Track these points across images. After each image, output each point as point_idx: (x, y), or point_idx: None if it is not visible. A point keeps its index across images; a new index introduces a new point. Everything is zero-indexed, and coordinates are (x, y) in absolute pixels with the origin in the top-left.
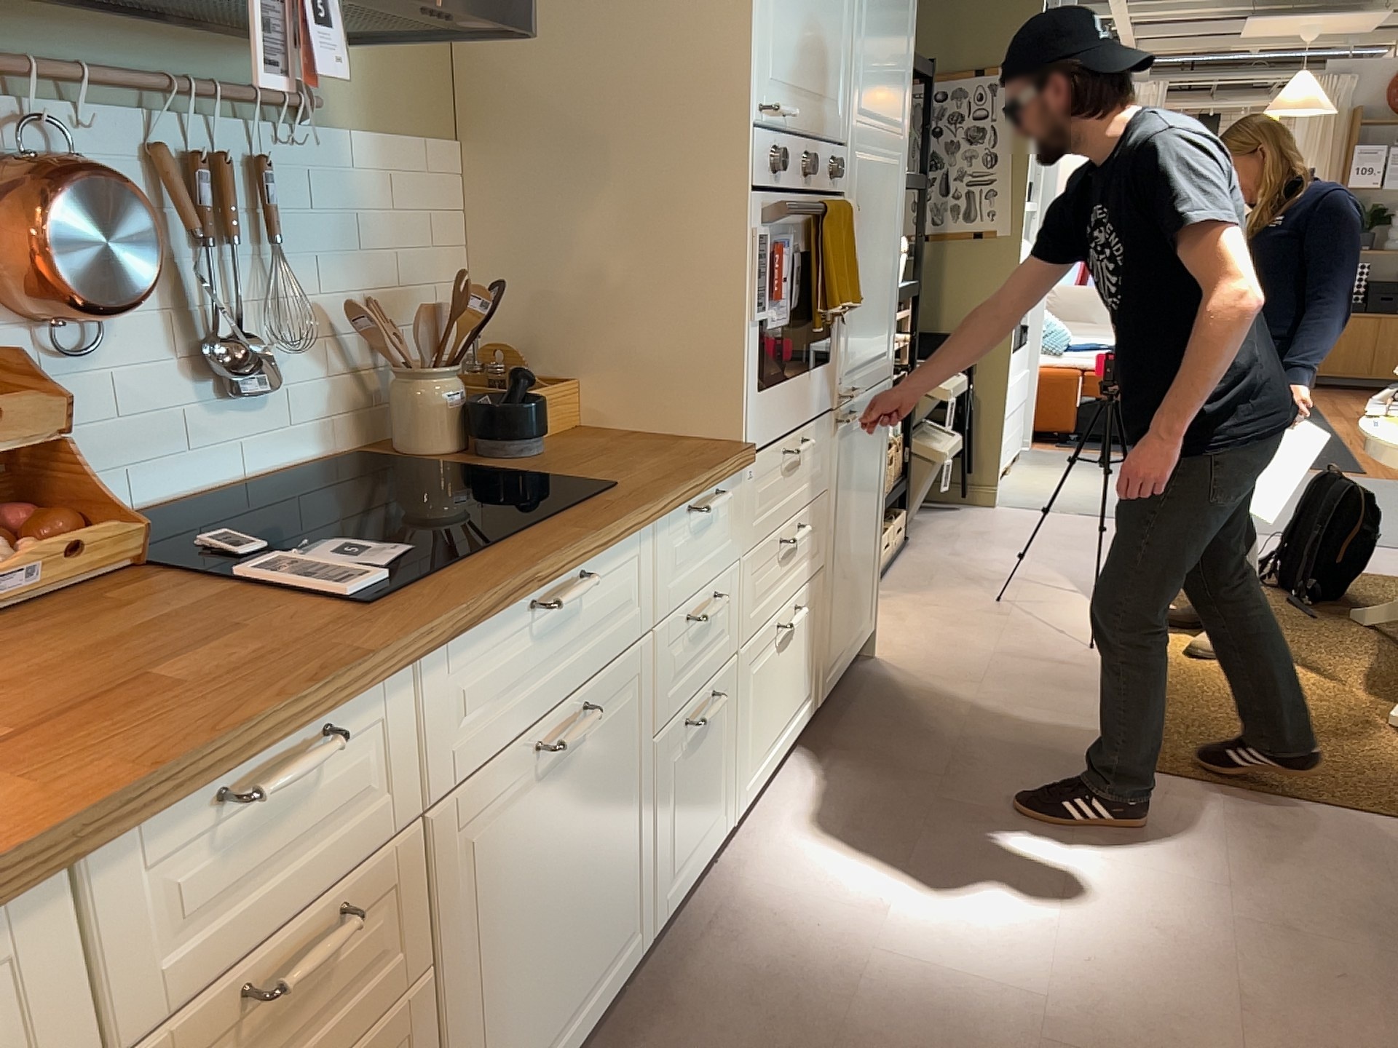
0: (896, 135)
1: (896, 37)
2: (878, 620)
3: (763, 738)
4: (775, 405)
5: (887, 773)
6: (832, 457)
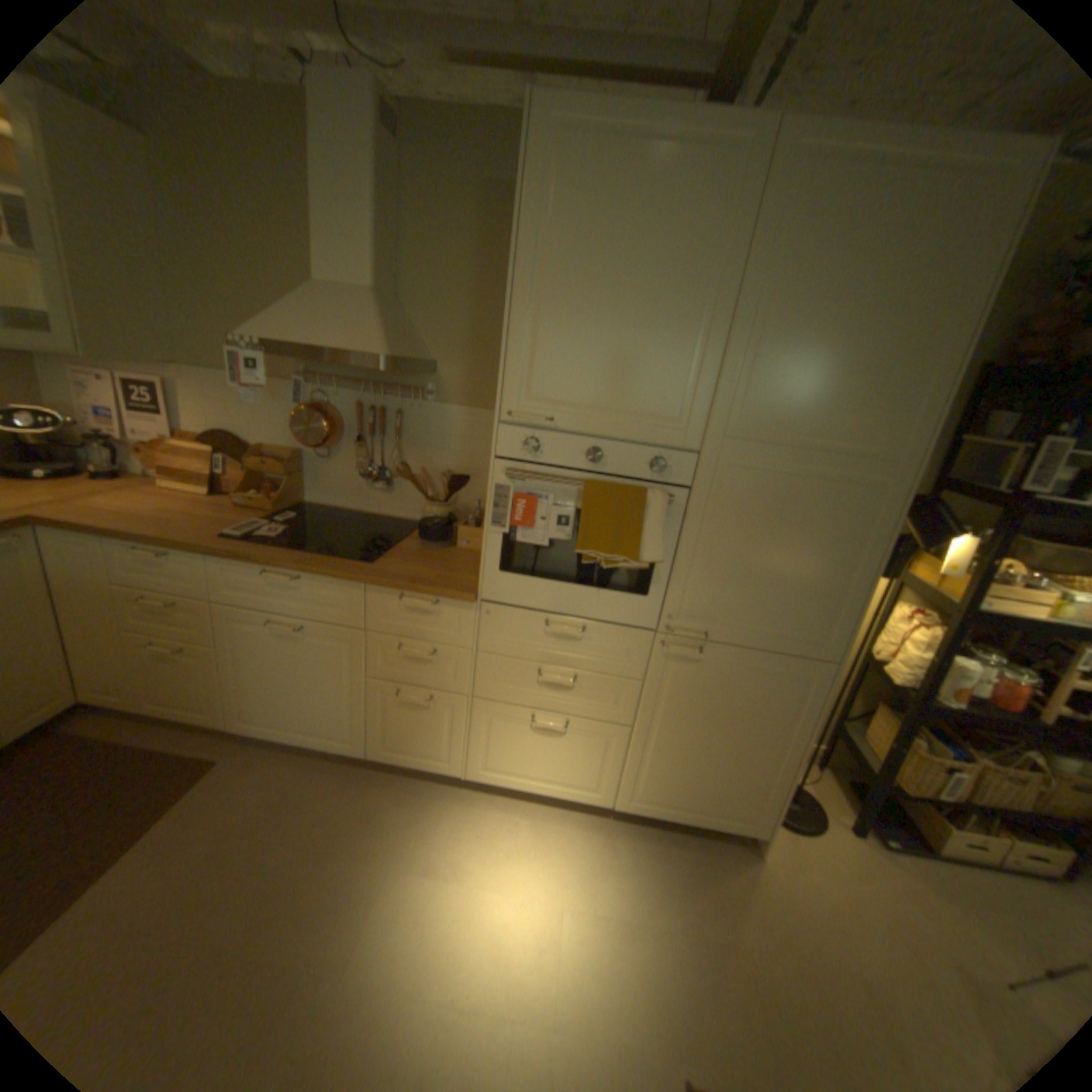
0: (868, 457)
1: (869, 367)
2: (775, 838)
3: (505, 763)
4: (527, 588)
5: (585, 875)
6: (650, 663)
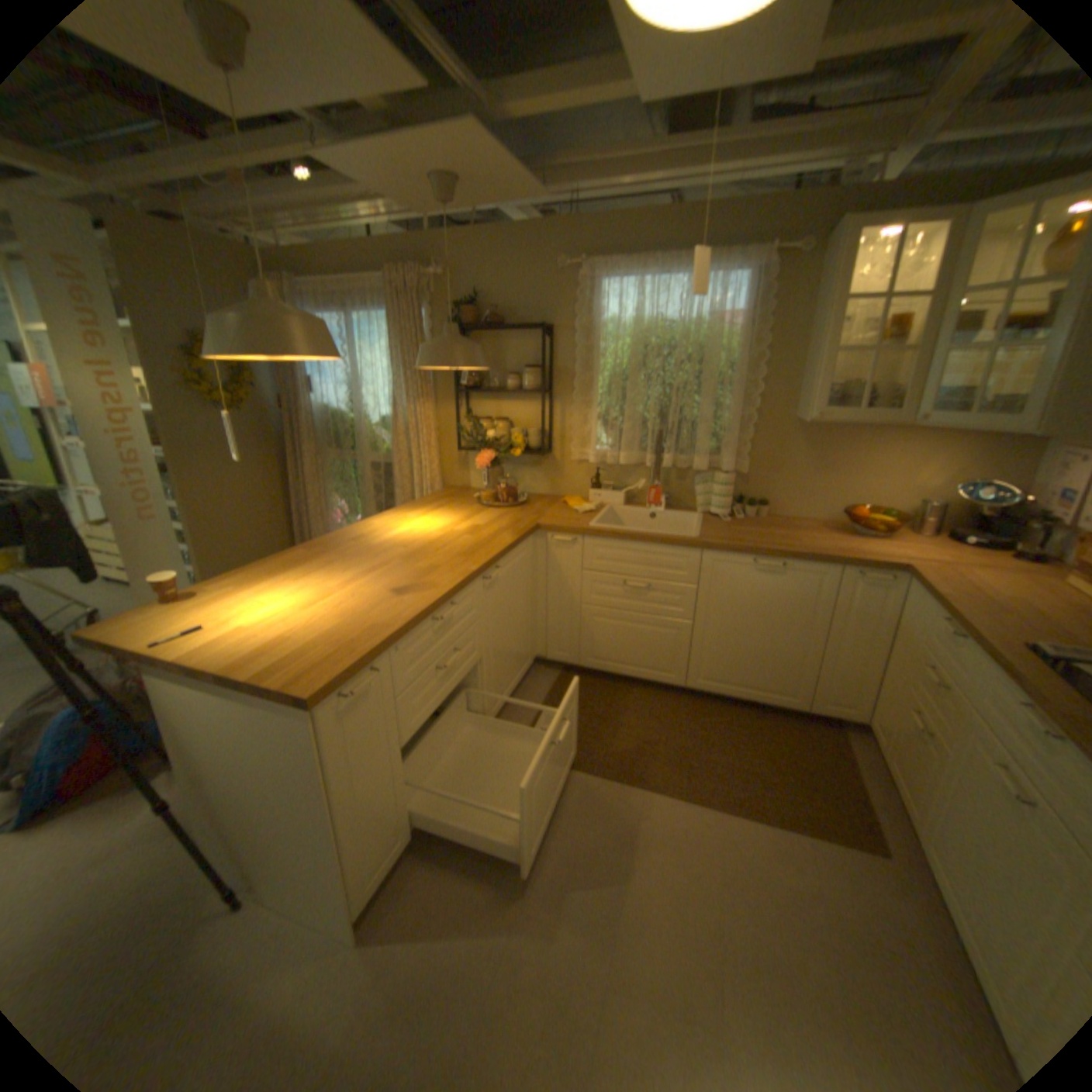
0: None
1: None
2: None
3: None
4: None
5: None
6: None
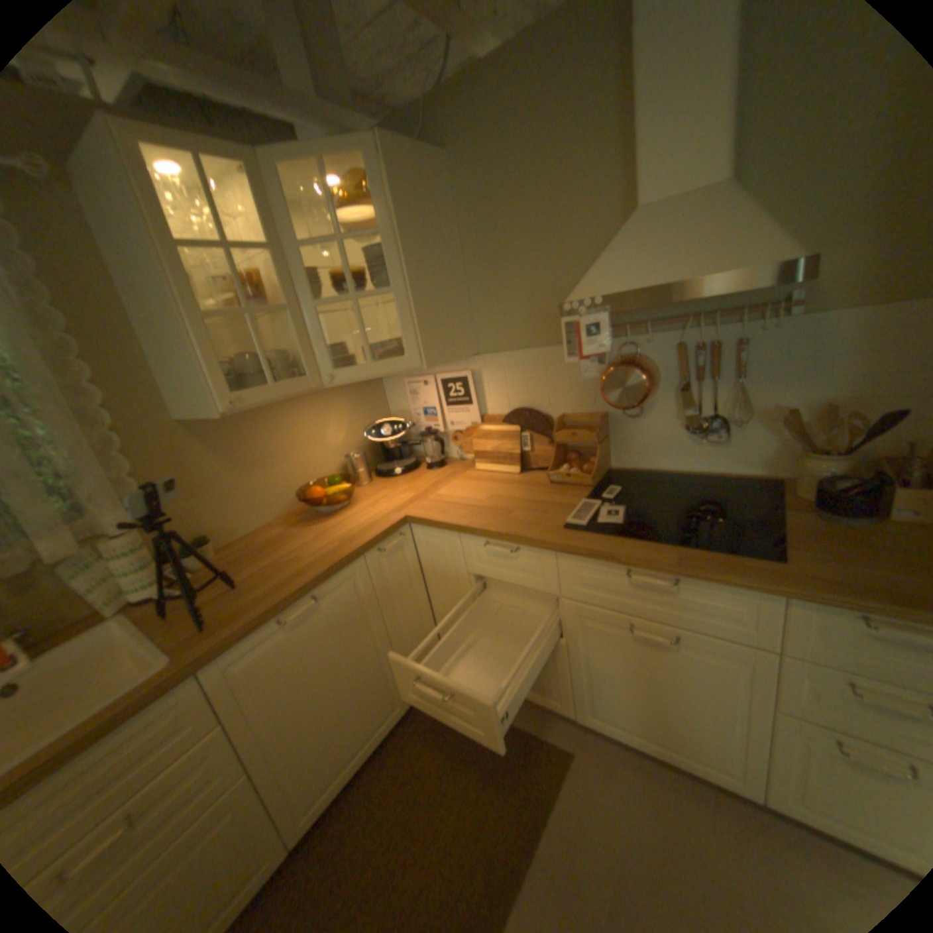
0: None
1: None
2: None
3: None
4: None
5: None
6: None
